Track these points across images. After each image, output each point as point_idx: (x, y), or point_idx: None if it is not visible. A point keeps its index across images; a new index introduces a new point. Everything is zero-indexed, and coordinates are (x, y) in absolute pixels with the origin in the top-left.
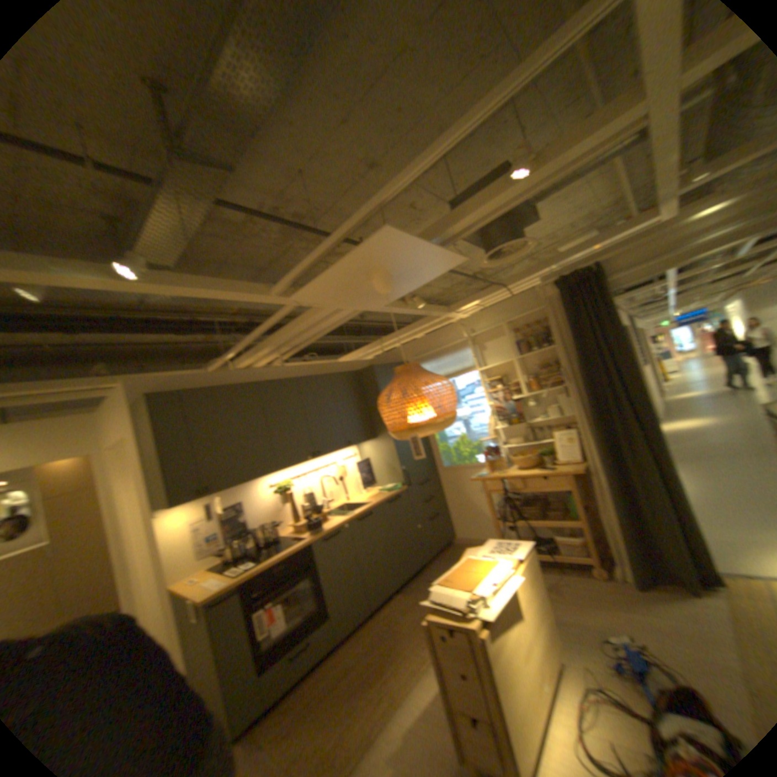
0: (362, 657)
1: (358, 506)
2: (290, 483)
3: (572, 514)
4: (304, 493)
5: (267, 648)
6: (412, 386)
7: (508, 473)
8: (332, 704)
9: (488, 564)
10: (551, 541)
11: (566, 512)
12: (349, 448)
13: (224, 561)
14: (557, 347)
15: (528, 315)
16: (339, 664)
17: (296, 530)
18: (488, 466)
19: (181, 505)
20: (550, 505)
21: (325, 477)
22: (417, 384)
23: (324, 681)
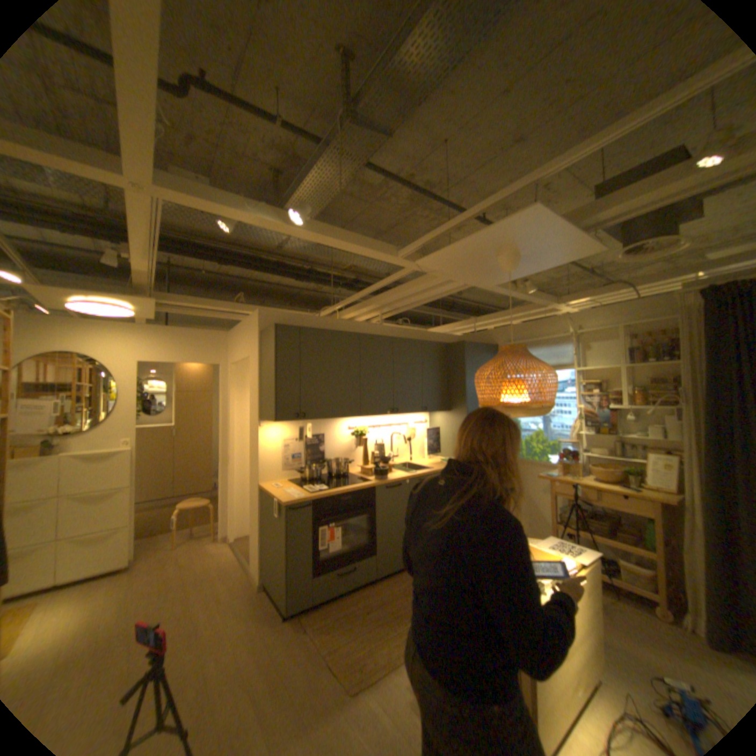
0: (397, 597)
1: (419, 467)
2: (365, 429)
3: (647, 543)
4: (375, 442)
5: (323, 558)
6: (515, 367)
7: (581, 480)
8: (366, 624)
9: (549, 556)
10: (612, 563)
11: (640, 539)
12: (422, 413)
13: (302, 478)
14: (681, 363)
15: (654, 322)
16: (376, 595)
17: (362, 471)
18: (559, 469)
19: (282, 421)
20: (621, 527)
21: (395, 433)
22: (521, 366)
23: (361, 603)
